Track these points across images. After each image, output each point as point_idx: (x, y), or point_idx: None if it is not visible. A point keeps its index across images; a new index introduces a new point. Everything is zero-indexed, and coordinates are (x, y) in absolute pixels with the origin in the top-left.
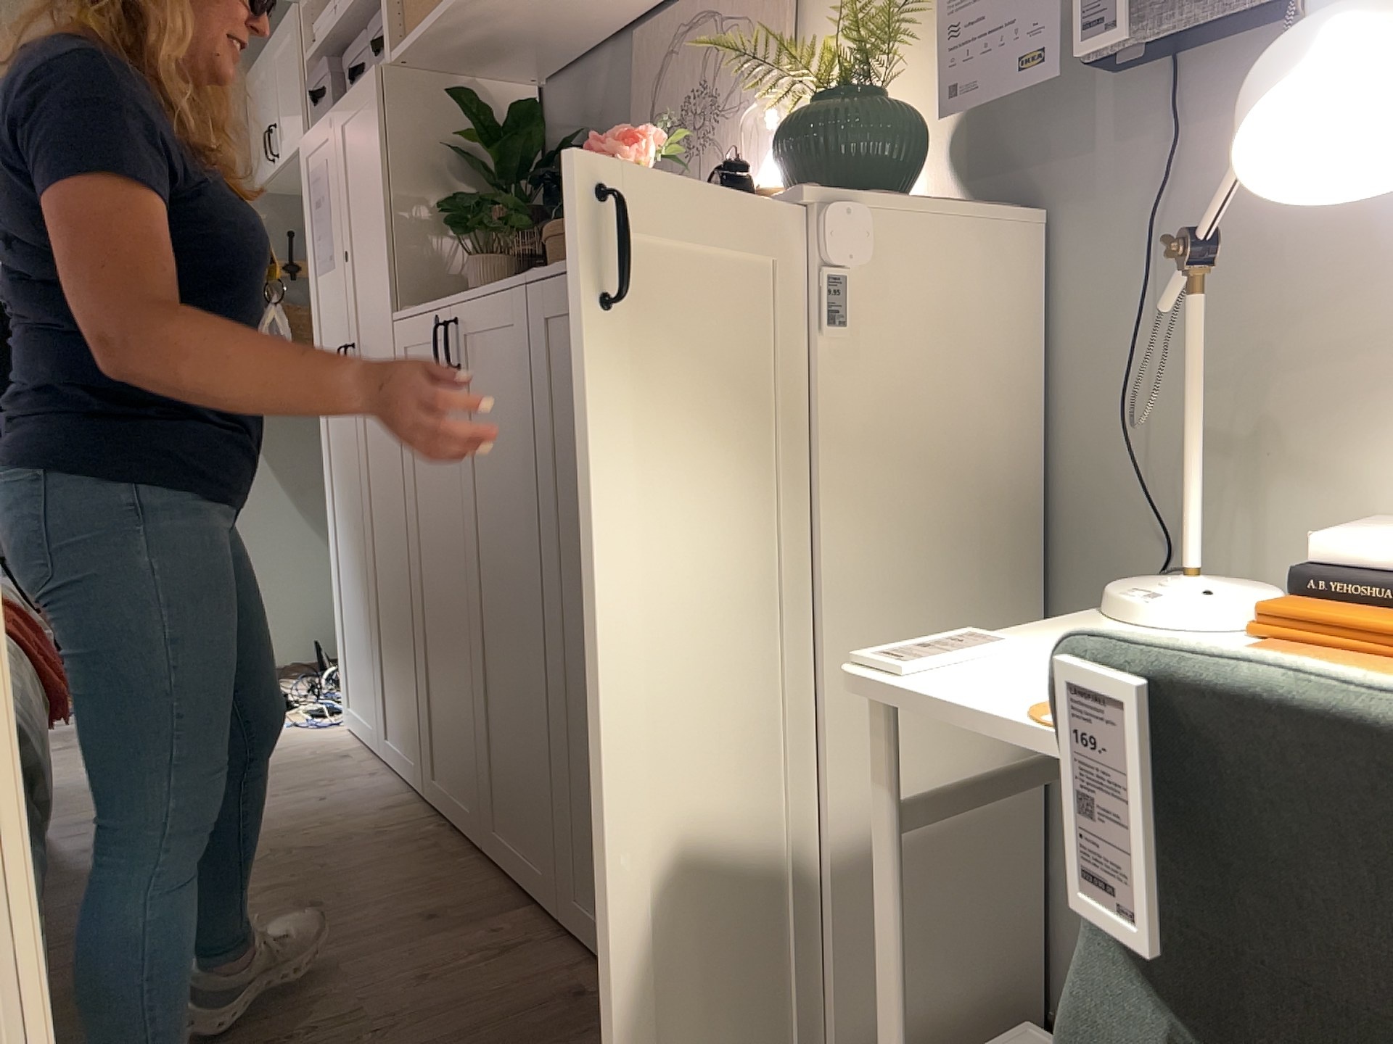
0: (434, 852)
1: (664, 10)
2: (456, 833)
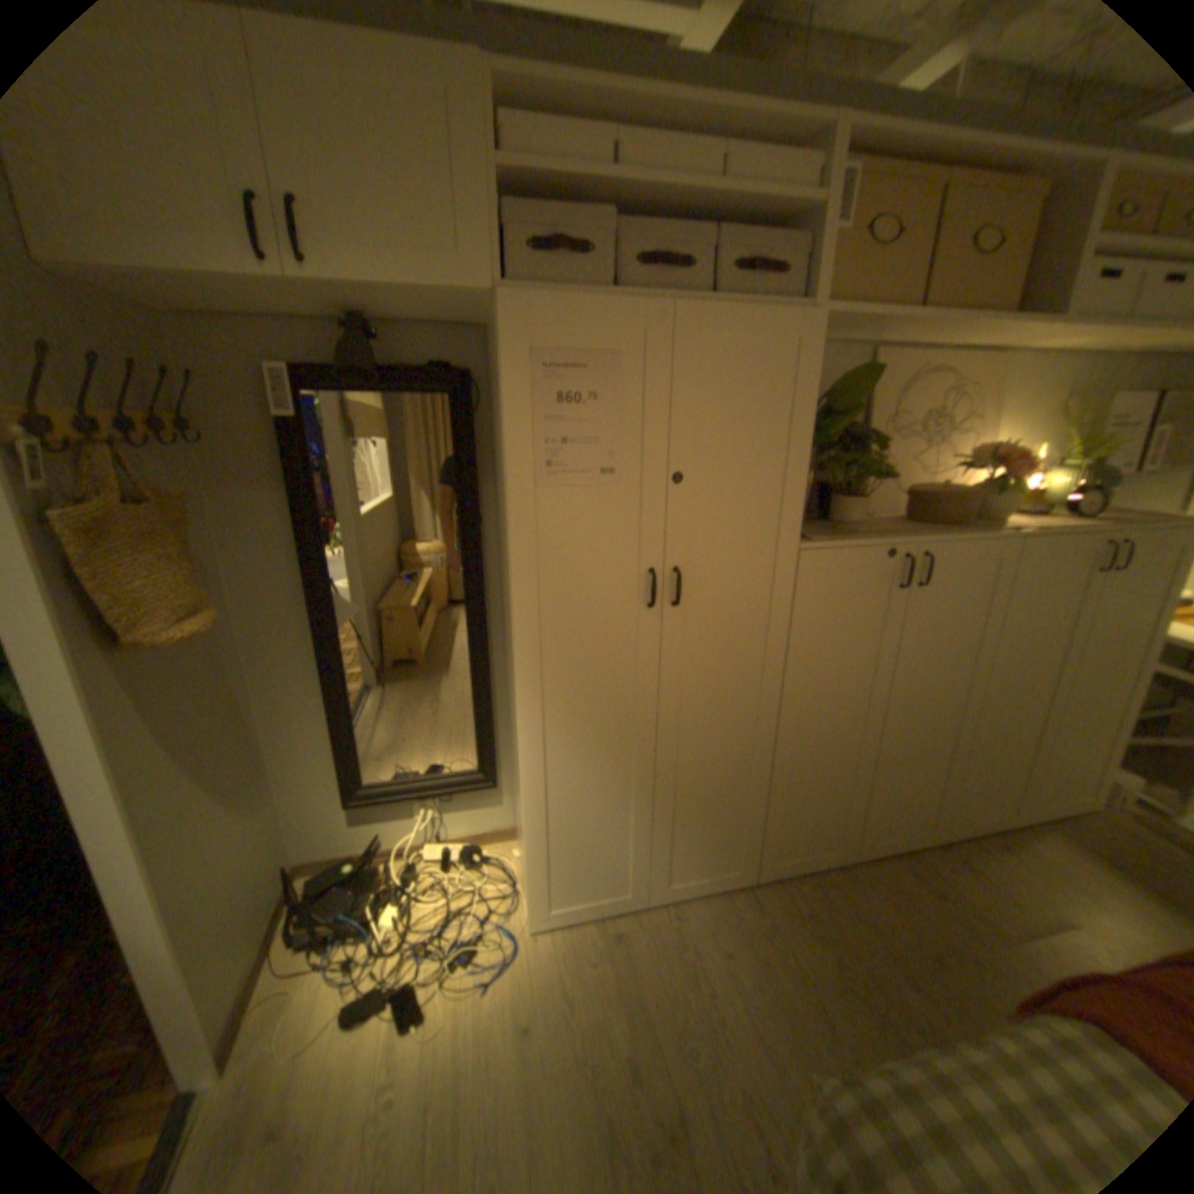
0: (844, 888)
1: (907, 347)
2: (819, 873)
